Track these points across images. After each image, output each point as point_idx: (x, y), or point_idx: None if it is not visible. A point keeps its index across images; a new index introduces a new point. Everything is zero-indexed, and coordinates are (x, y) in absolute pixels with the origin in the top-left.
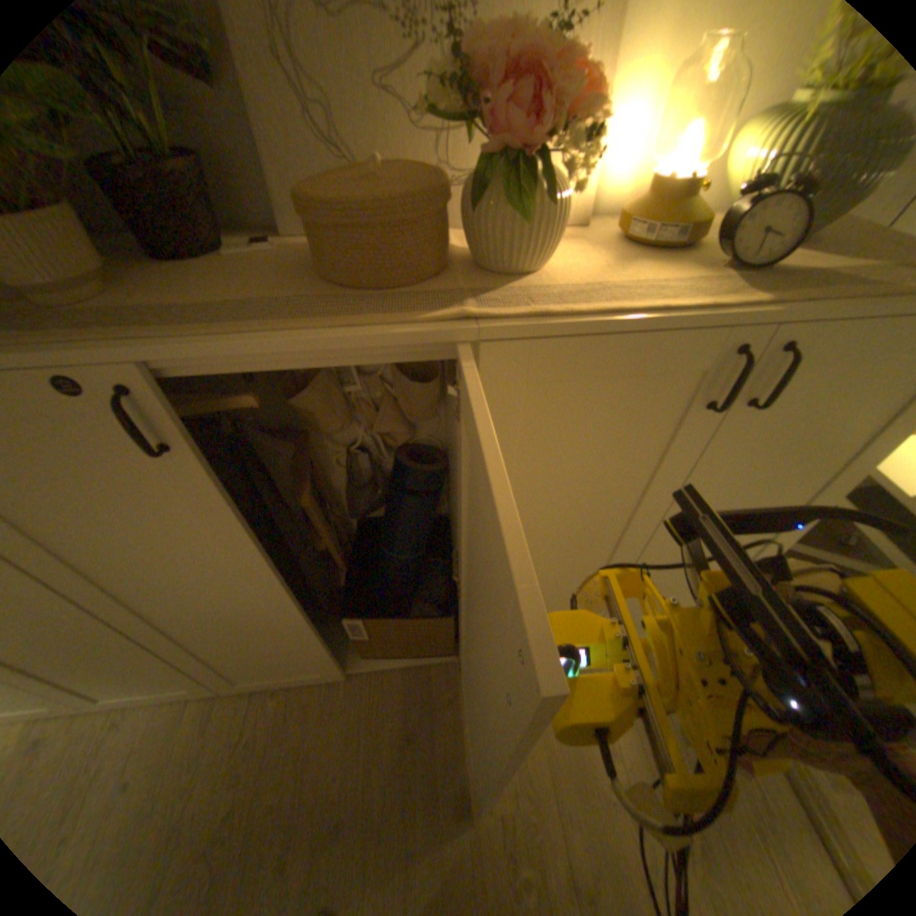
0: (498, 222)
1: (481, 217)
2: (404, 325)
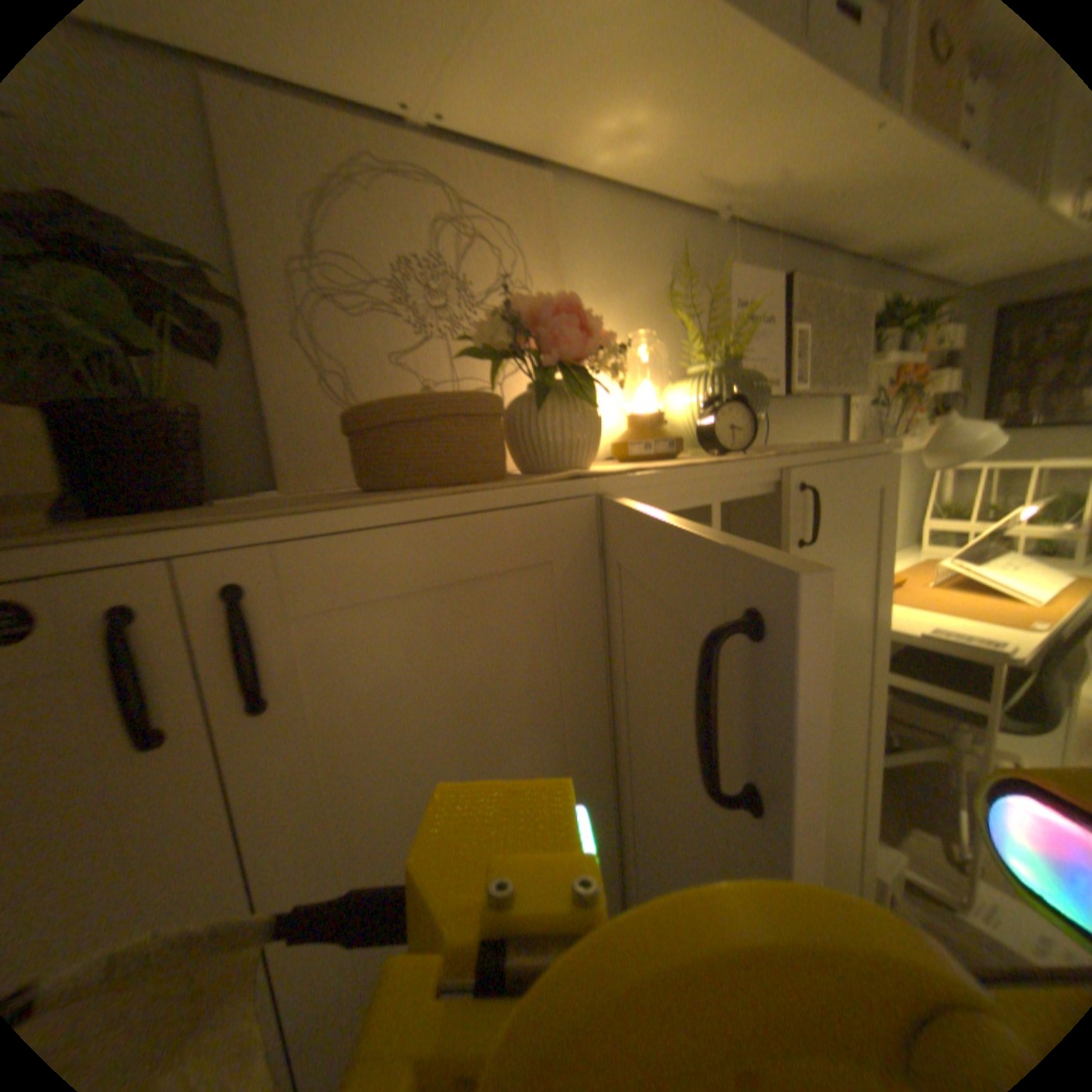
0: (557, 423)
1: (539, 423)
2: (526, 484)
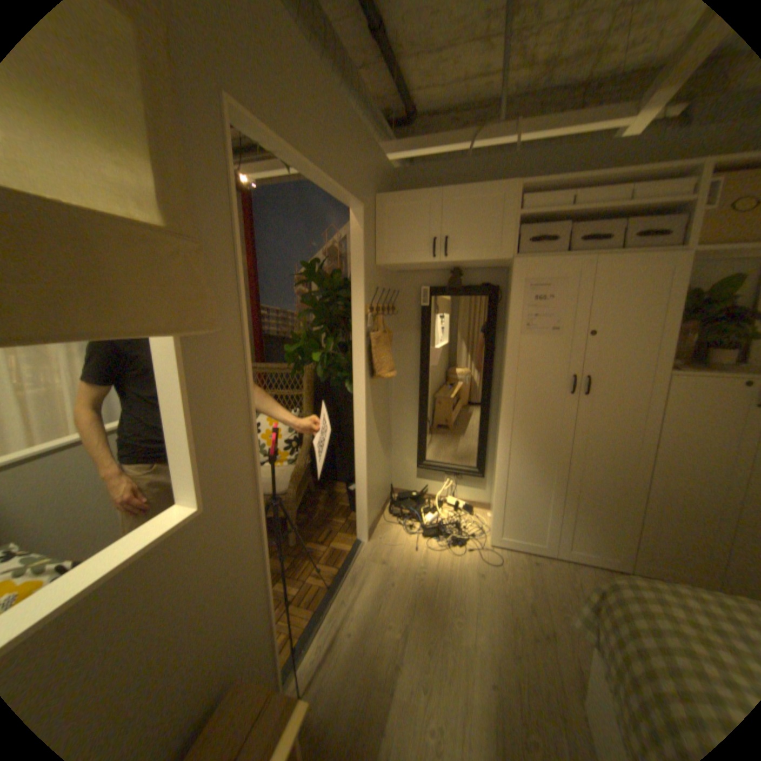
0: None
1: None
2: None
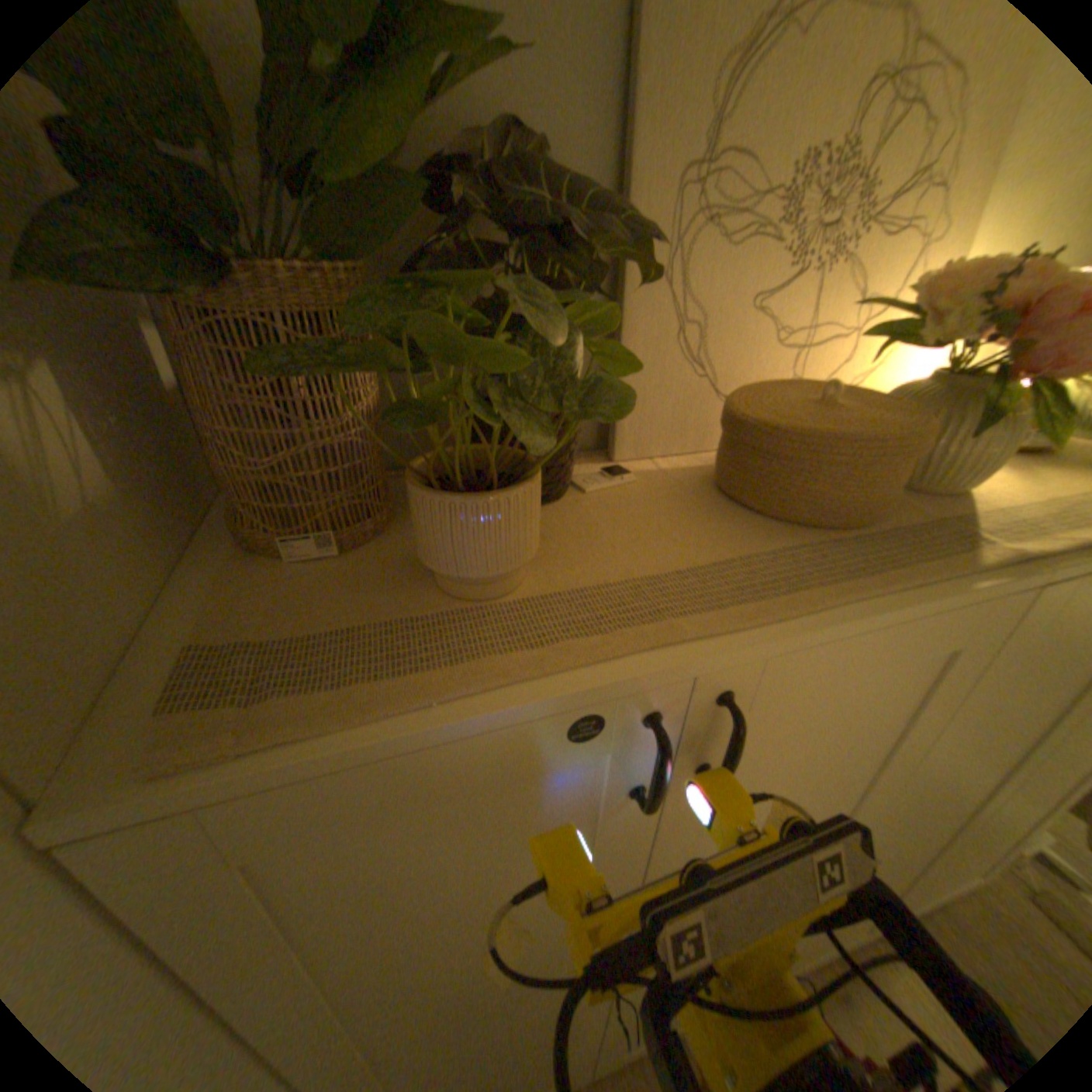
0: (975, 445)
1: (951, 441)
2: (979, 576)
